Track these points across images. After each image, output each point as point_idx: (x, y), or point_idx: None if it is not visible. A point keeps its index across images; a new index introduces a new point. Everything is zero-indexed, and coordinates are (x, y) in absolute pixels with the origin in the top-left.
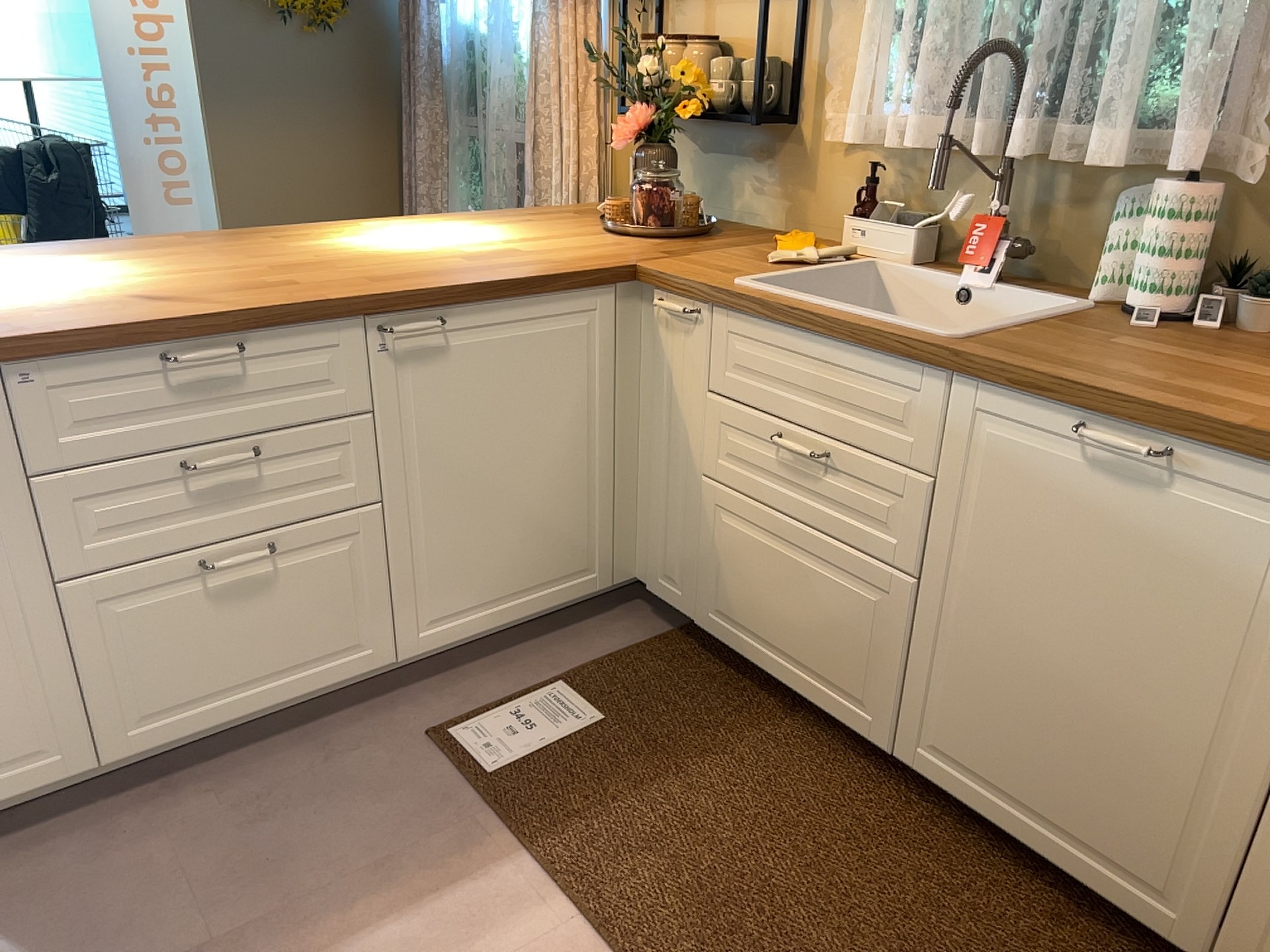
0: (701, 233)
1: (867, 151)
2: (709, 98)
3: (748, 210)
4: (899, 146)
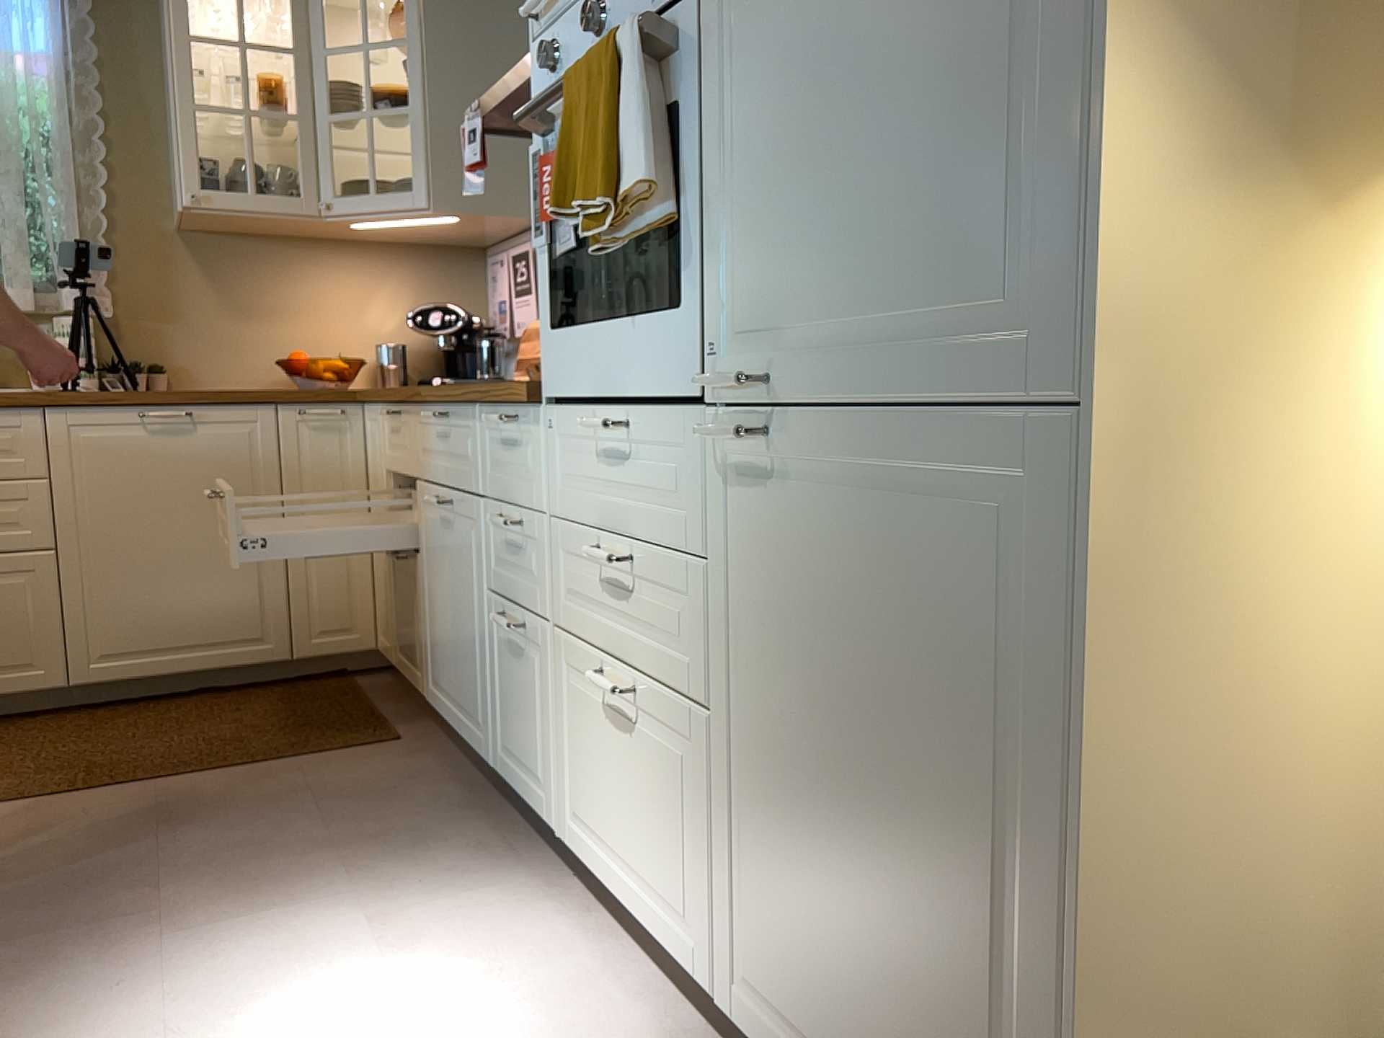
0: None
1: None
2: None
3: None
4: None
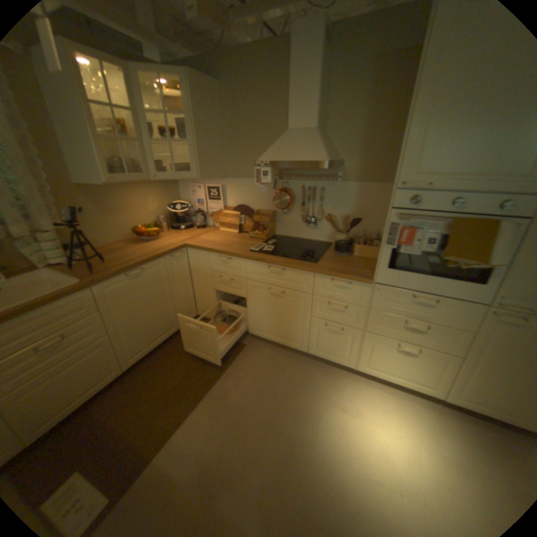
0: None
1: None
2: None
3: None
4: None
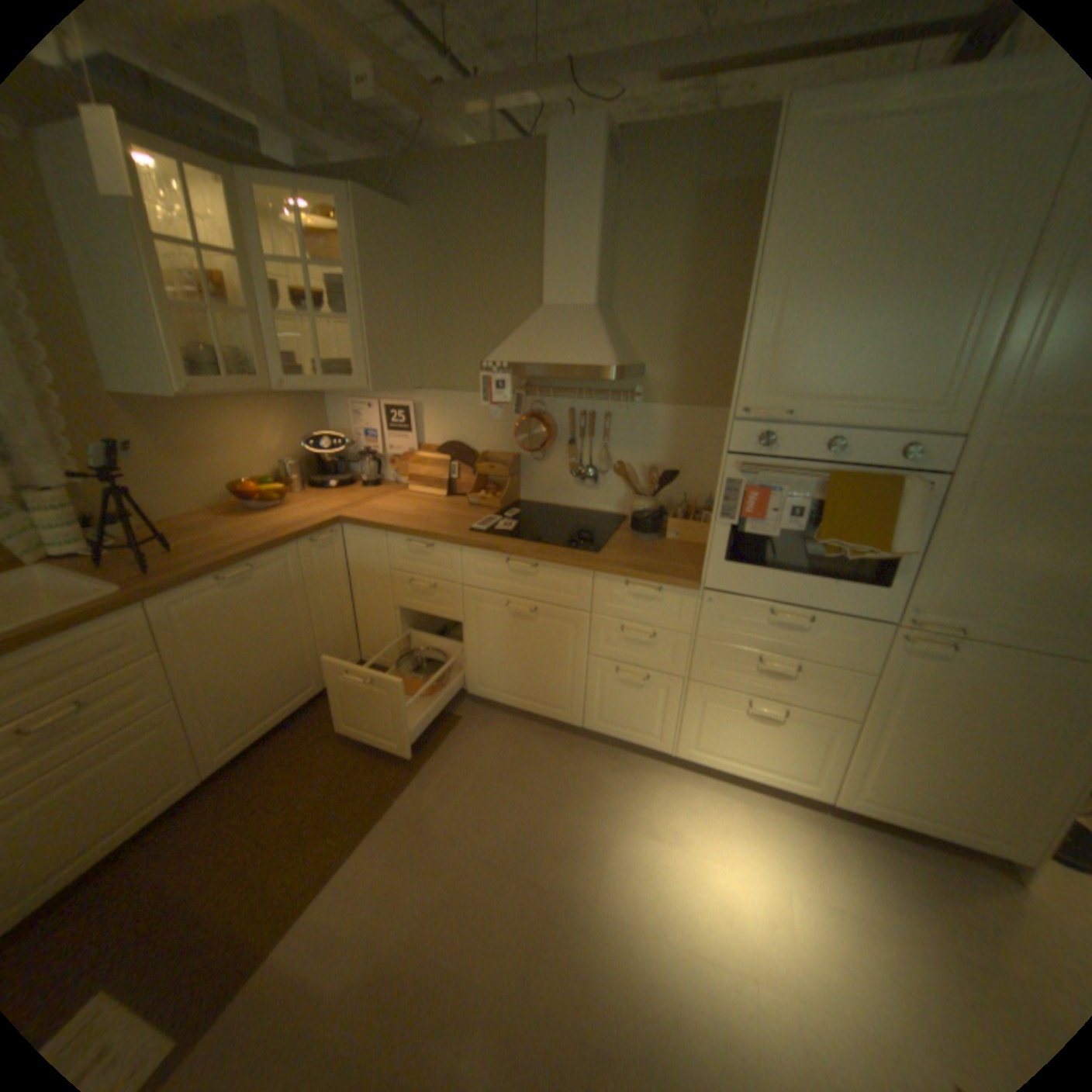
0: None
1: None
2: None
3: None
4: None
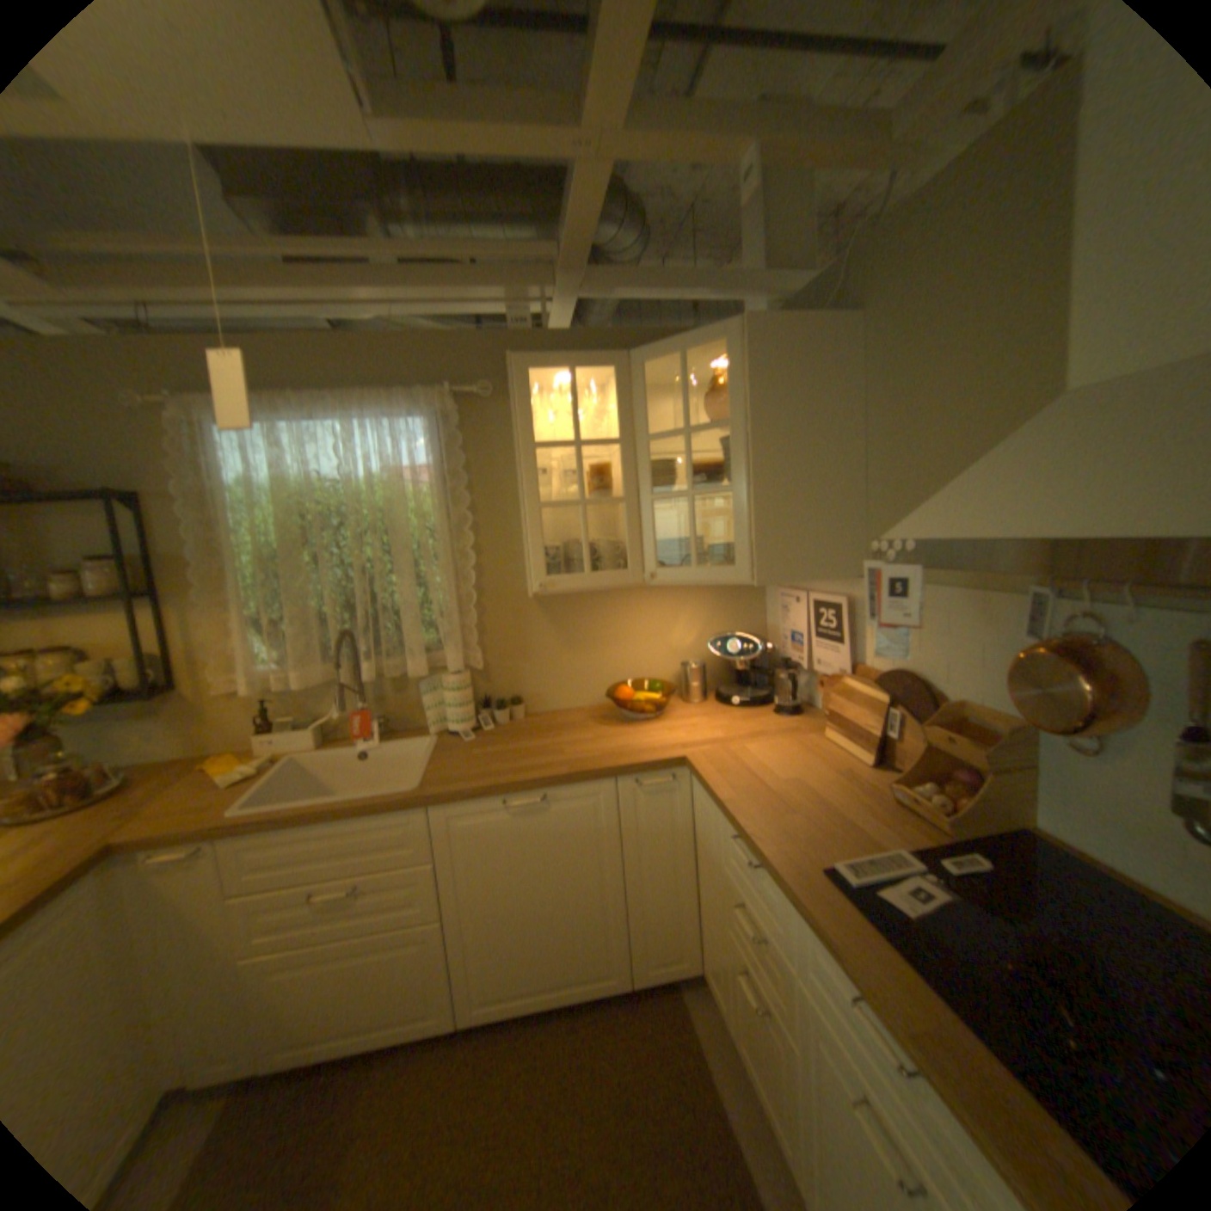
0: (121, 789)
1: (250, 693)
2: (97, 693)
3: (143, 754)
4: (285, 689)
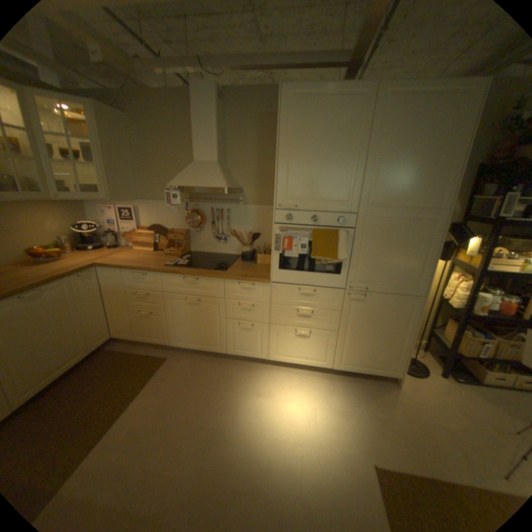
0: None
1: None
2: None
3: None
4: None
